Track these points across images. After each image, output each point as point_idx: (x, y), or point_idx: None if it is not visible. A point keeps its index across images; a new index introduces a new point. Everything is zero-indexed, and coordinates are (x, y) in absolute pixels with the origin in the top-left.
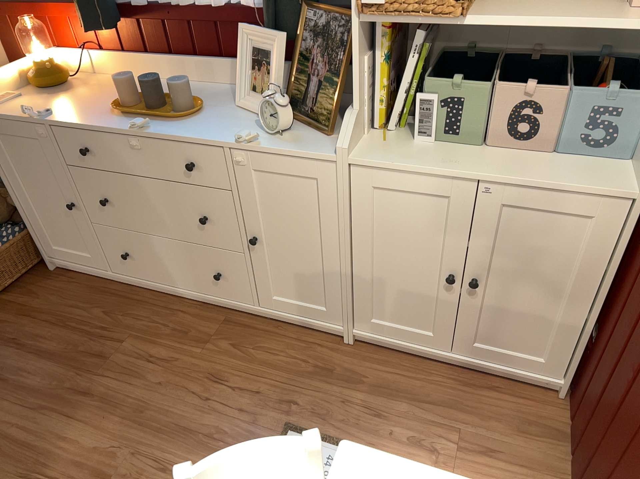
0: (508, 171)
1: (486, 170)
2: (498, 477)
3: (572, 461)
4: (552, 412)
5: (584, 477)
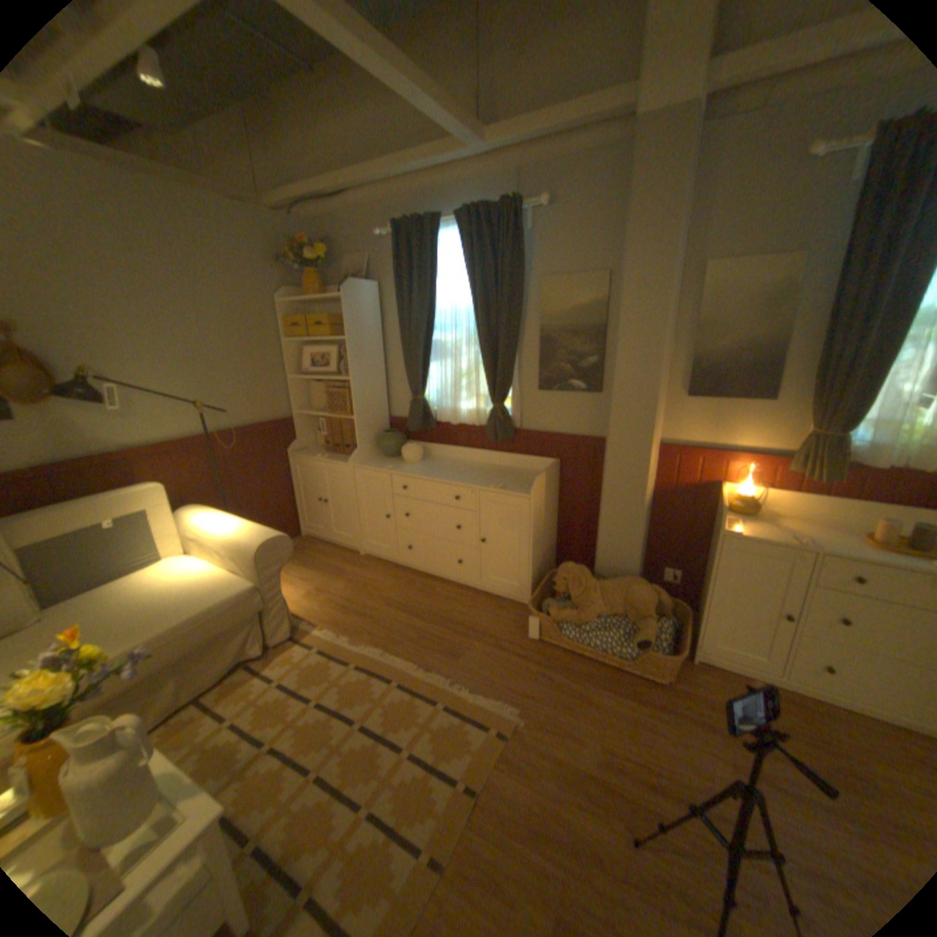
0: None
1: None
2: None
3: None
4: None
5: None
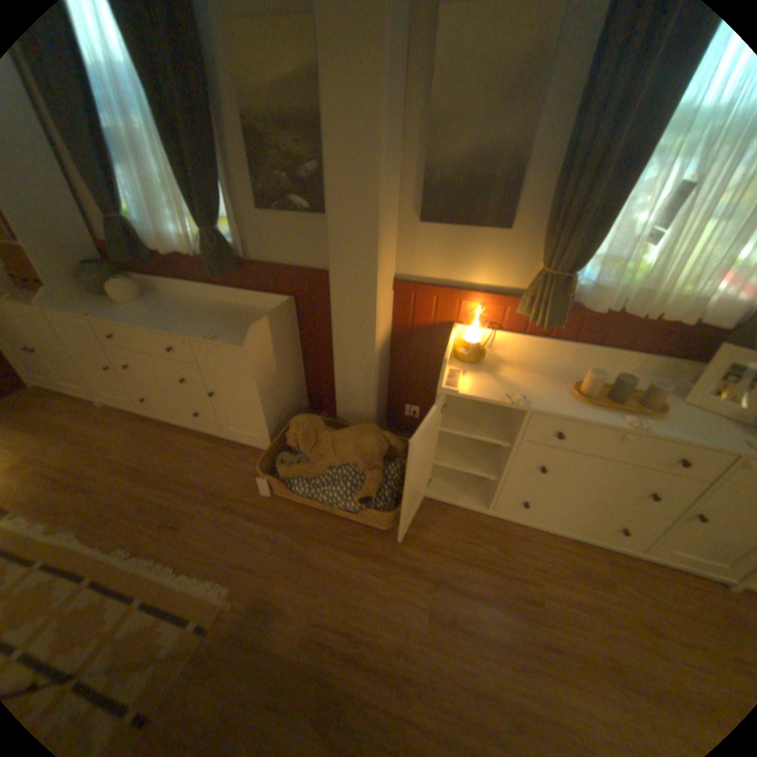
0: None
1: None
2: None
3: None
4: None
5: None
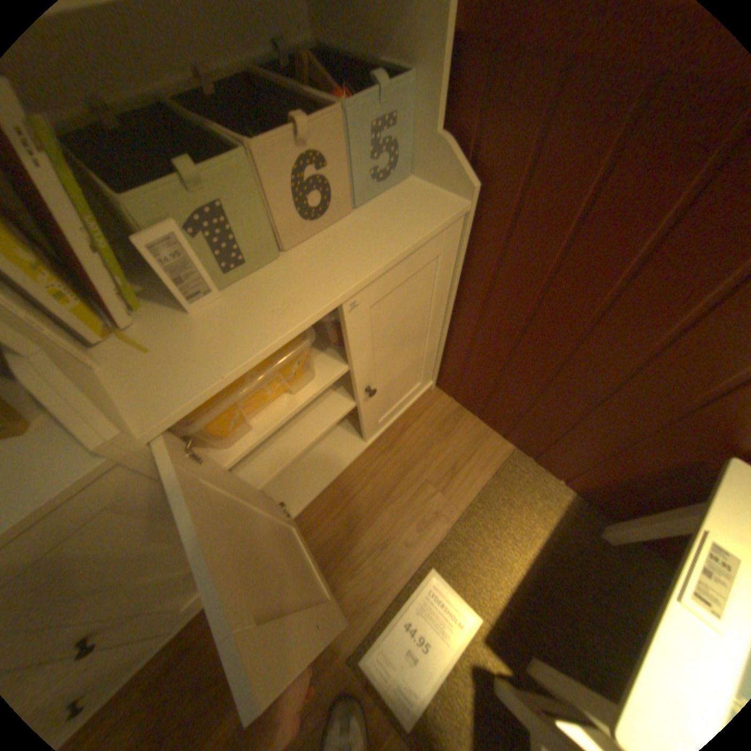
0: (356, 268)
1: (336, 286)
2: (474, 480)
3: (480, 421)
4: (440, 405)
5: (510, 427)
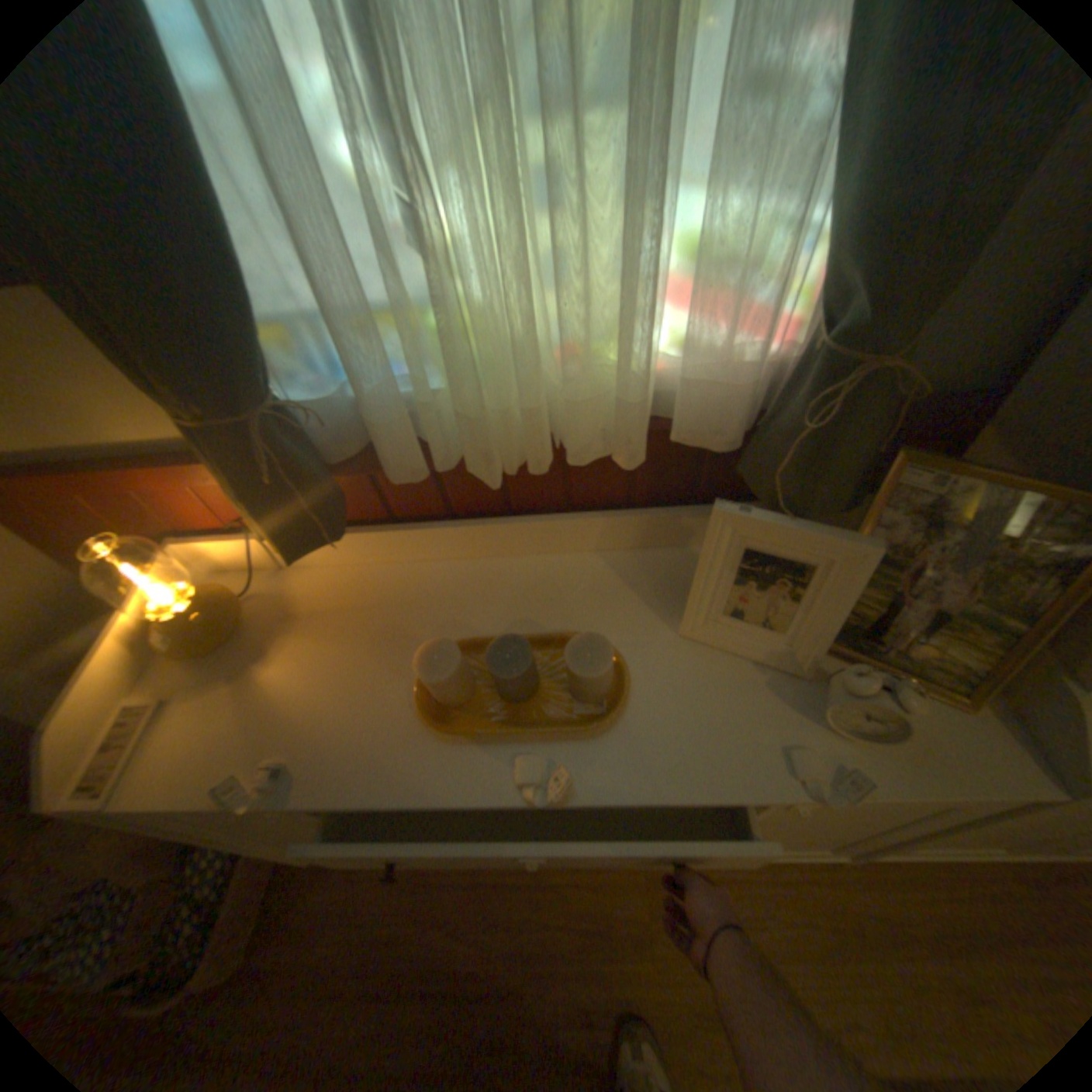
0: None
1: None
2: None
3: None
4: None
5: None
